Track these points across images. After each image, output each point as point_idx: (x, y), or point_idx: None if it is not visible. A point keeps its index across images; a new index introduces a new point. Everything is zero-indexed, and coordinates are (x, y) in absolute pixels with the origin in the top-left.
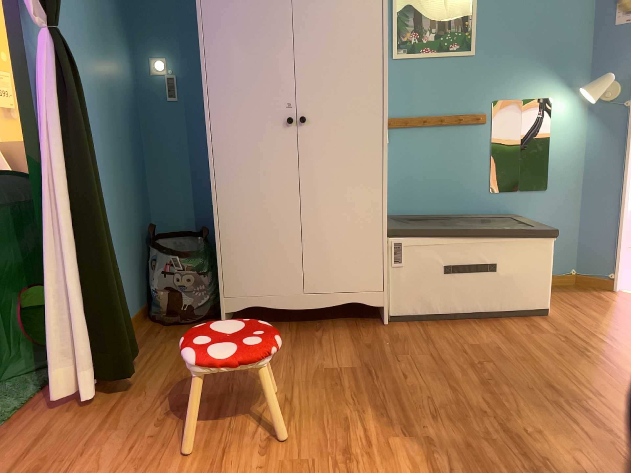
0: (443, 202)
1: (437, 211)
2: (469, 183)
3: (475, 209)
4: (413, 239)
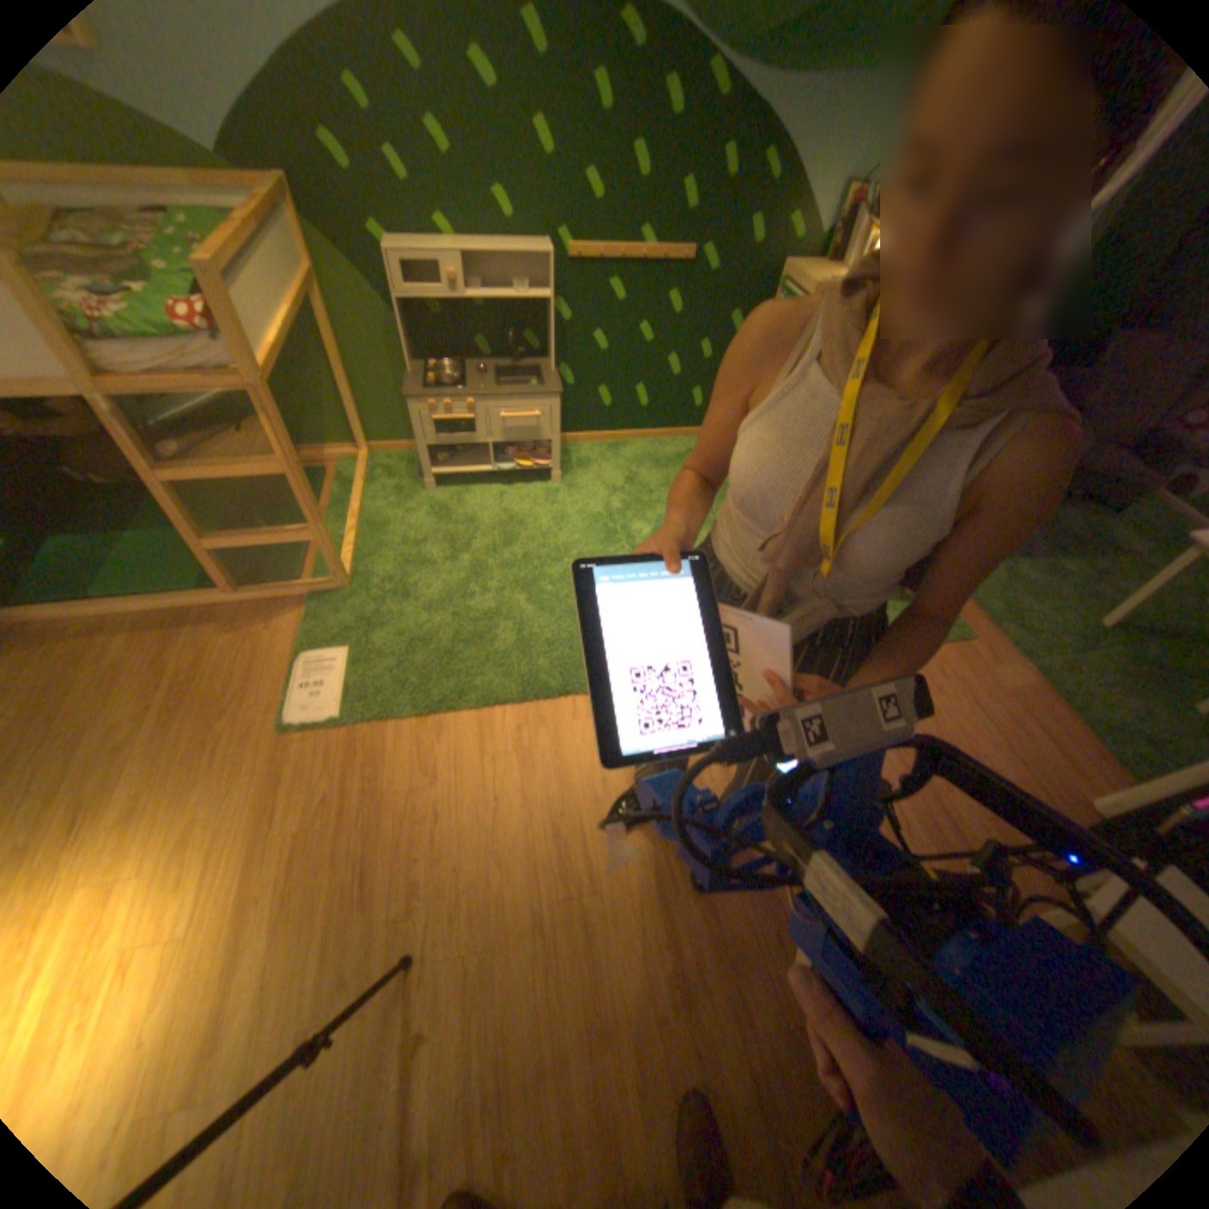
0: None
1: None
2: None
3: None
4: None
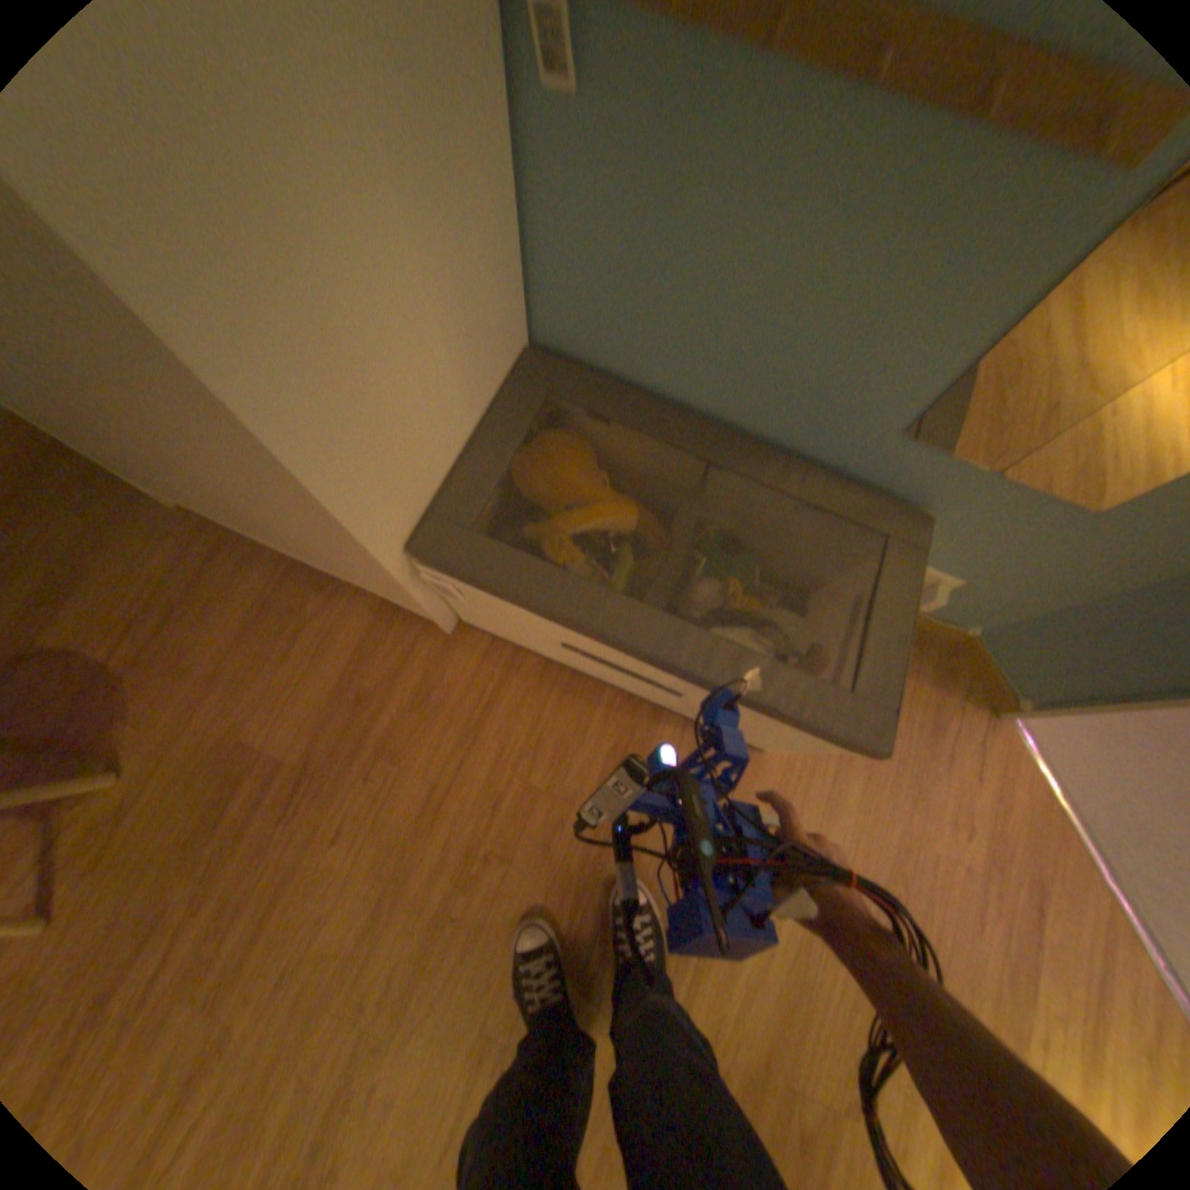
0: (745, 392)
1: (718, 404)
2: (857, 383)
3: (831, 449)
4: (485, 588)
